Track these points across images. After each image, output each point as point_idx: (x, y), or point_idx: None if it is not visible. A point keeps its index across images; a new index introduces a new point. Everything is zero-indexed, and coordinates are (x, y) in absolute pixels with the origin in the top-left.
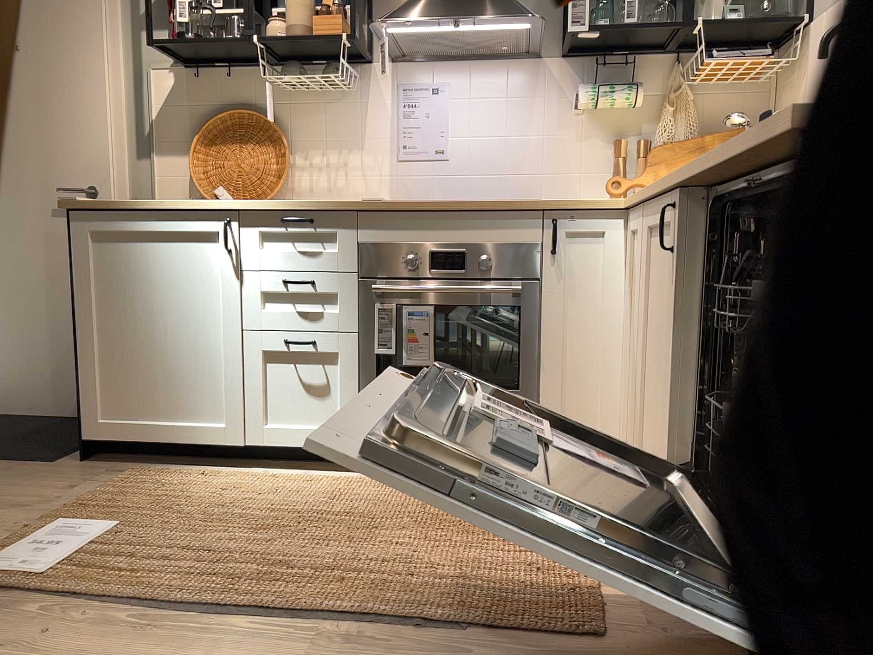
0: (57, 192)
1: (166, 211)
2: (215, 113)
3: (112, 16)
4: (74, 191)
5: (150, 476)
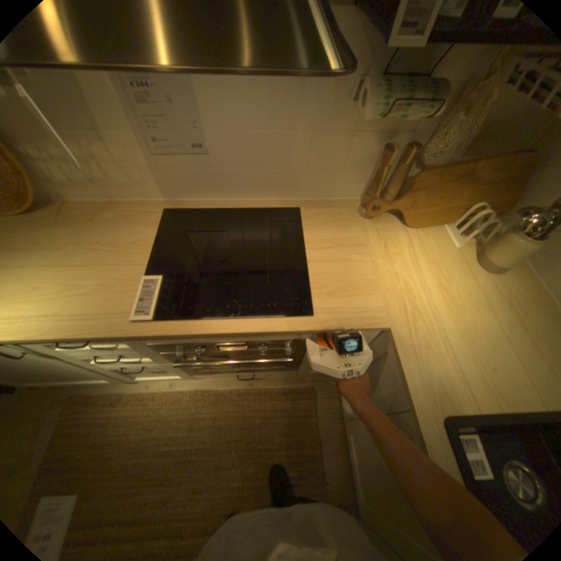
0: None
1: None
2: None
3: None
4: None
5: (79, 410)
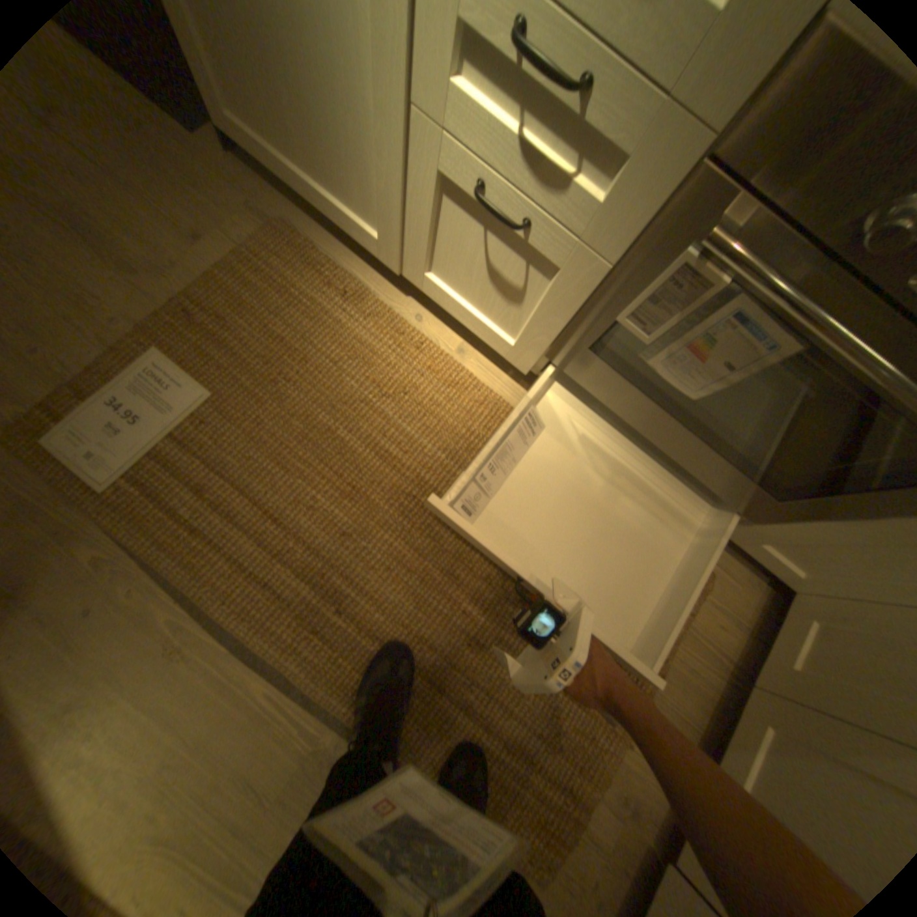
0: None
1: None
2: None
3: None
4: None
5: (287, 256)
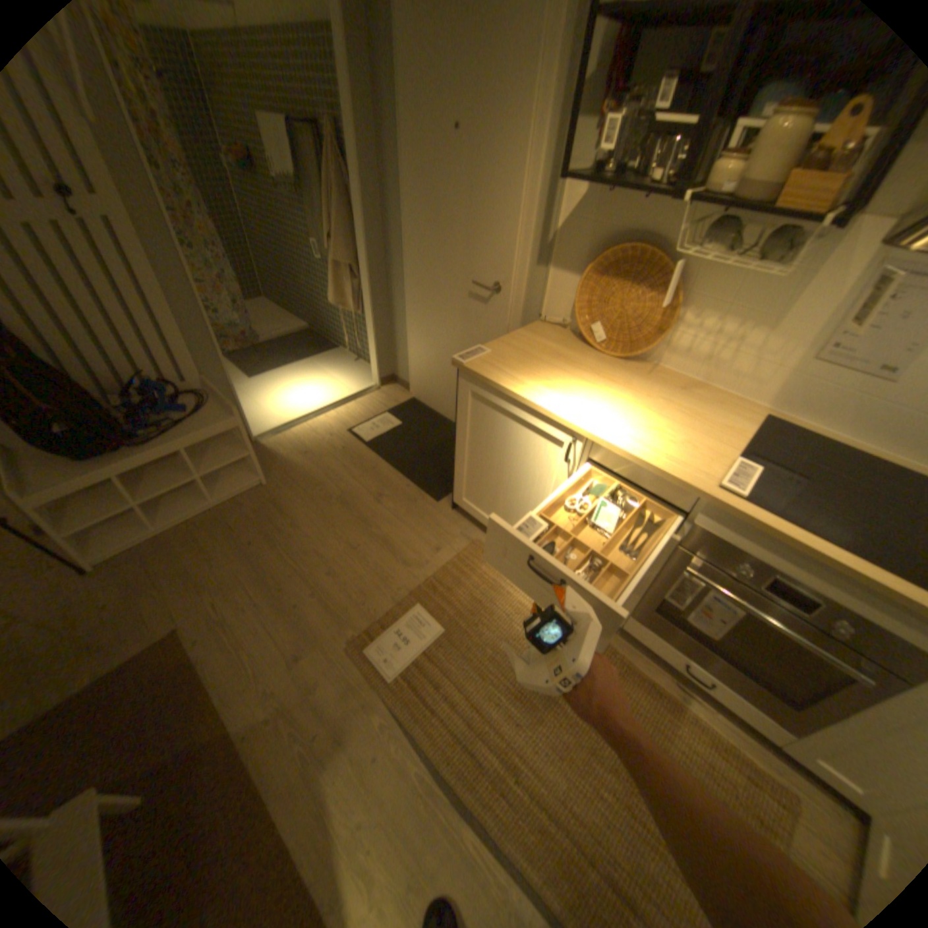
0: (472, 285)
1: (527, 404)
2: (620, 236)
3: (545, 91)
4: (483, 288)
5: (481, 558)
